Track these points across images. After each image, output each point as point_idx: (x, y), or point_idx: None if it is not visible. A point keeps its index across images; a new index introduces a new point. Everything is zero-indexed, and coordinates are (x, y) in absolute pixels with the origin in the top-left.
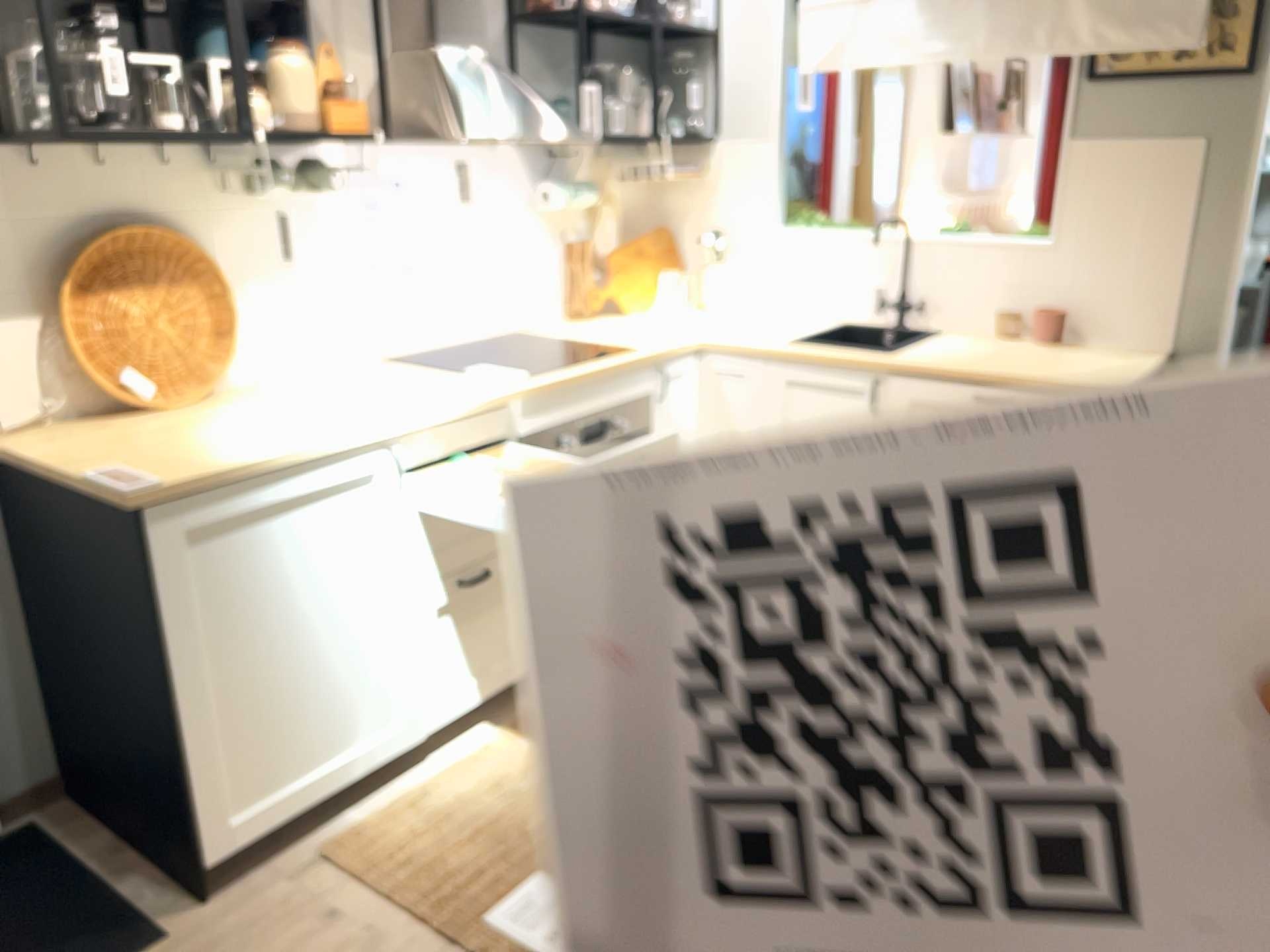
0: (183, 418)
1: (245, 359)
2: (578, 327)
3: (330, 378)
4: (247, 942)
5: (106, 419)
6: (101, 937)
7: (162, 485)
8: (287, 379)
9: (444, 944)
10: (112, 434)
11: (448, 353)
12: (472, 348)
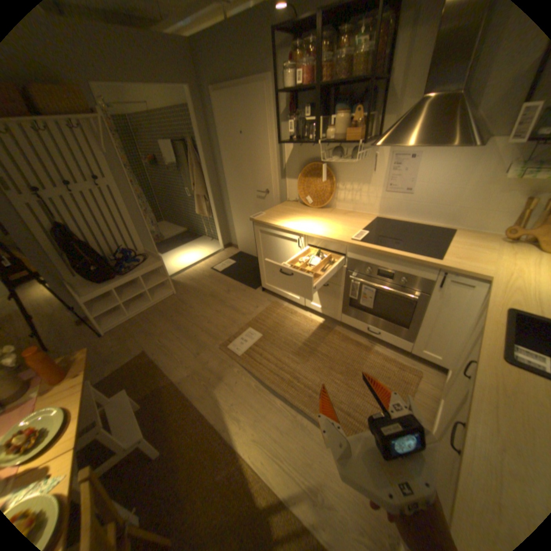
0: (303, 210)
1: (341, 202)
2: (491, 241)
3: (351, 215)
4: (253, 298)
5: (303, 205)
6: (257, 283)
7: (254, 219)
8: (347, 211)
9: (247, 323)
10: (291, 208)
11: (417, 225)
12: (432, 227)
